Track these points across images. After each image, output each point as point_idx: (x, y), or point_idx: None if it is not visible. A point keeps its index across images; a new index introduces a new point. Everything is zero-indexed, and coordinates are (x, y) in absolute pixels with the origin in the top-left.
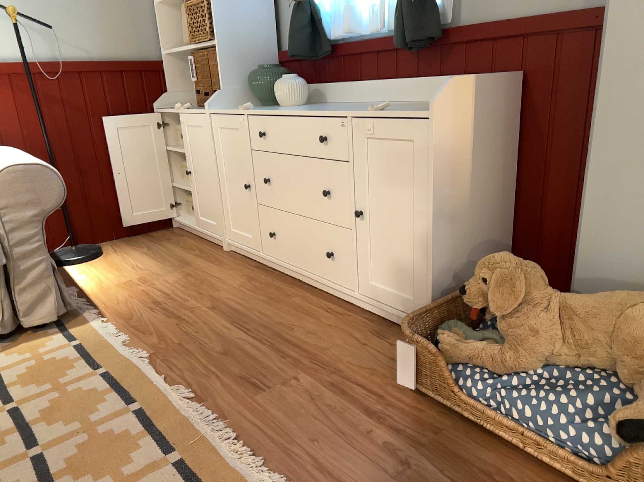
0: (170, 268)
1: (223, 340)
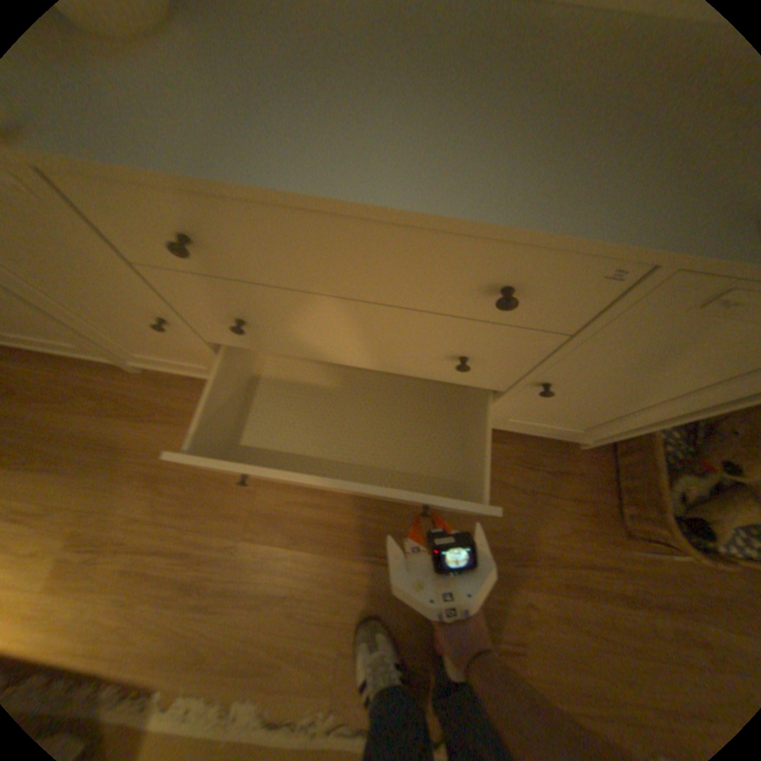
0: (88, 477)
1: (387, 600)
